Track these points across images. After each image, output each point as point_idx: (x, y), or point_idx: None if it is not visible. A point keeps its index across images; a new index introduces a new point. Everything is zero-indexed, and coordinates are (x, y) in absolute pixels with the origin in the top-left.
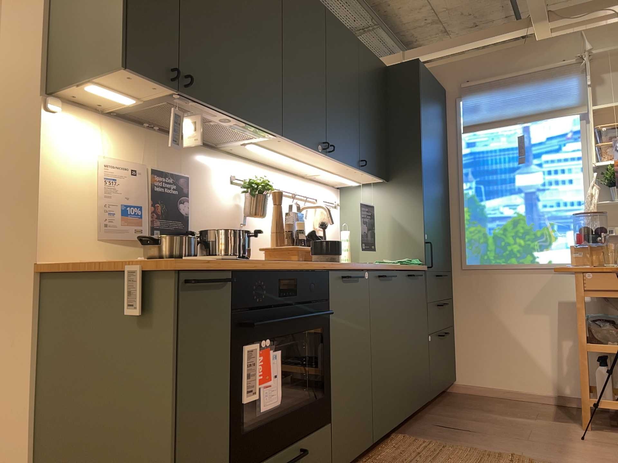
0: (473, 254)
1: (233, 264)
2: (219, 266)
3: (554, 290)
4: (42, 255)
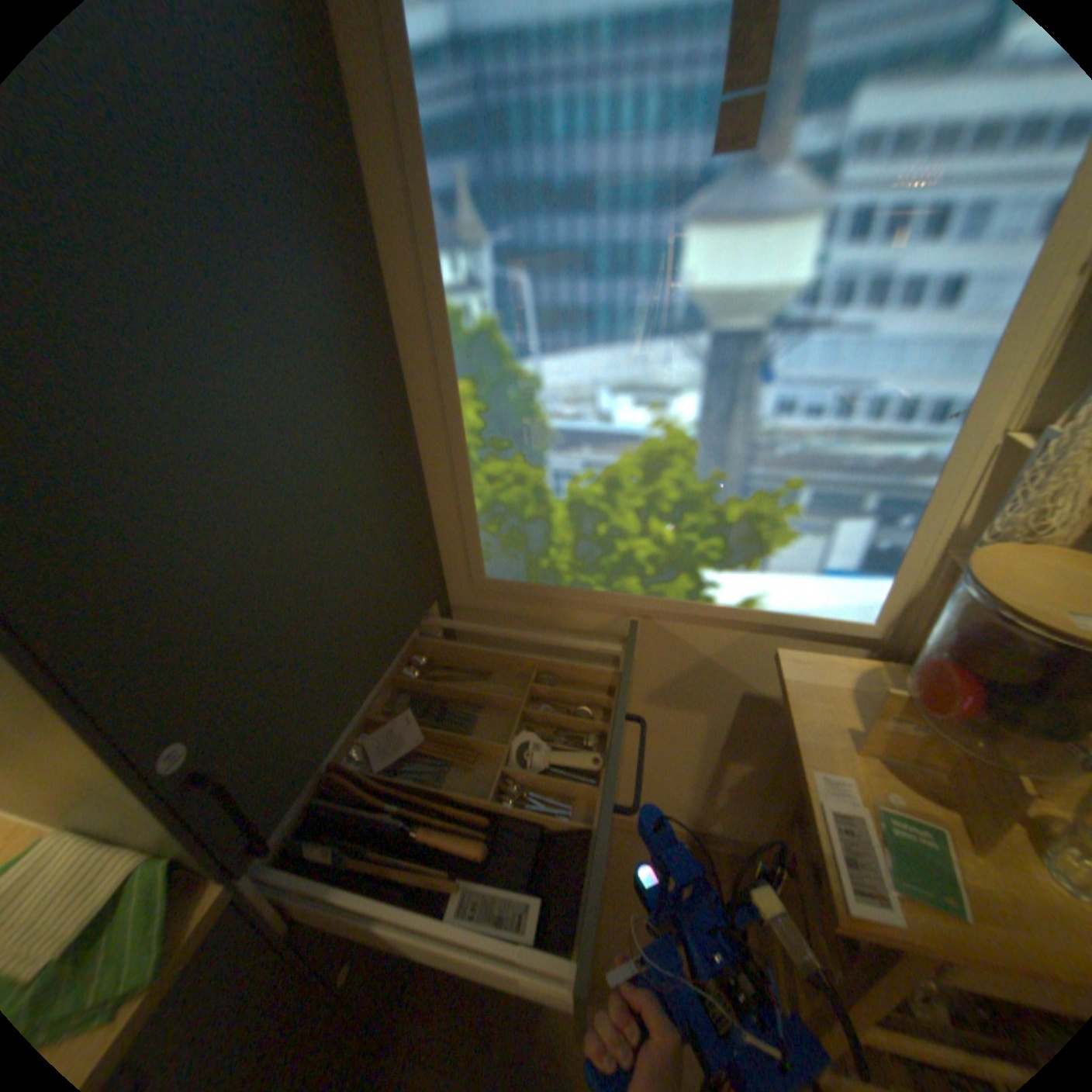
0: (505, 550)
1: None
2: None
3: (741, 671)
4: None
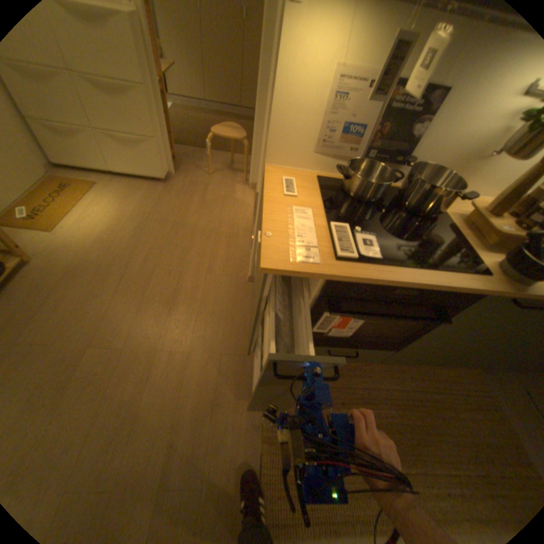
0: None
1: (331, 277)
2: (315, 276)
3: None
4: (268, 159)
